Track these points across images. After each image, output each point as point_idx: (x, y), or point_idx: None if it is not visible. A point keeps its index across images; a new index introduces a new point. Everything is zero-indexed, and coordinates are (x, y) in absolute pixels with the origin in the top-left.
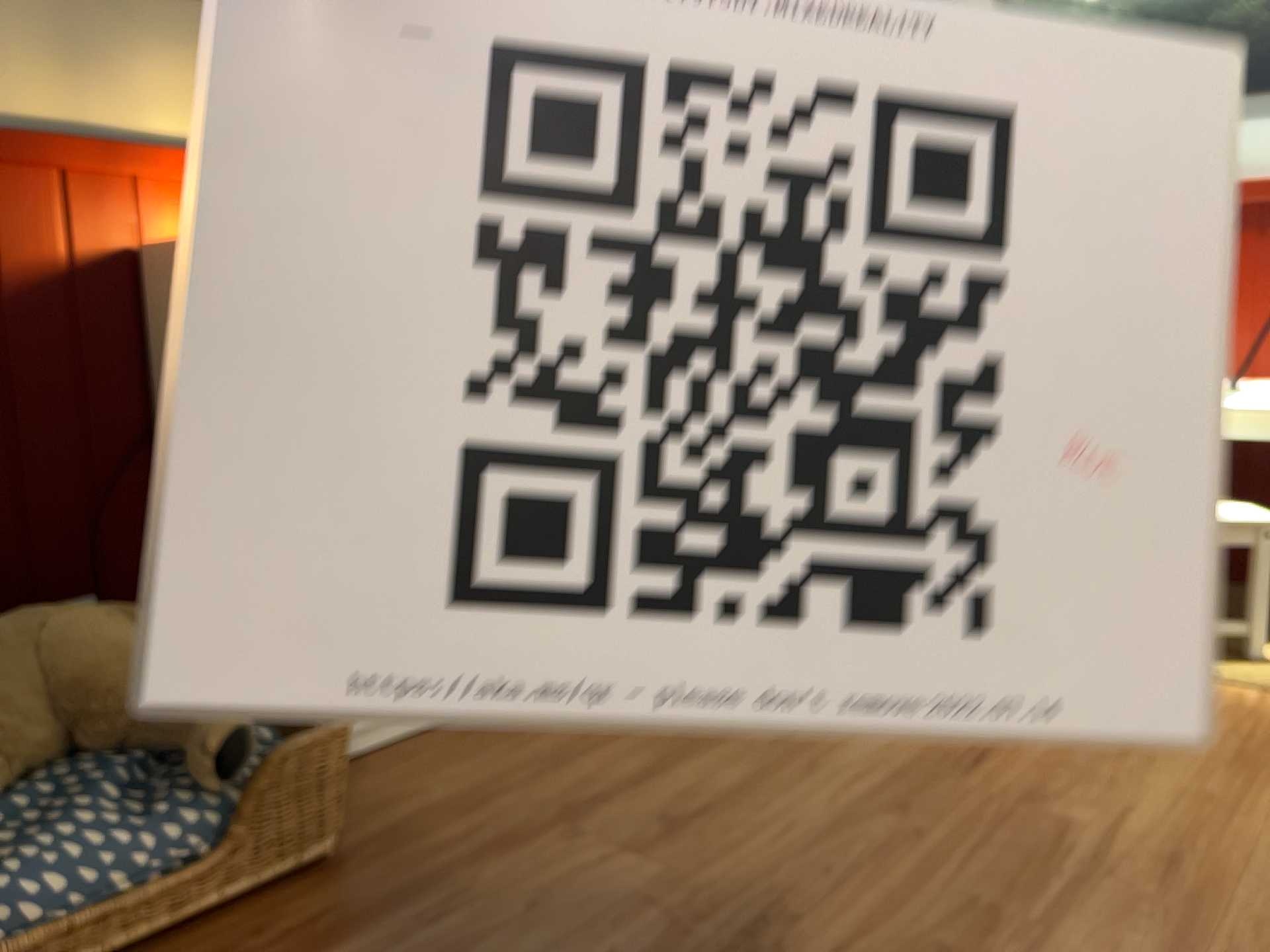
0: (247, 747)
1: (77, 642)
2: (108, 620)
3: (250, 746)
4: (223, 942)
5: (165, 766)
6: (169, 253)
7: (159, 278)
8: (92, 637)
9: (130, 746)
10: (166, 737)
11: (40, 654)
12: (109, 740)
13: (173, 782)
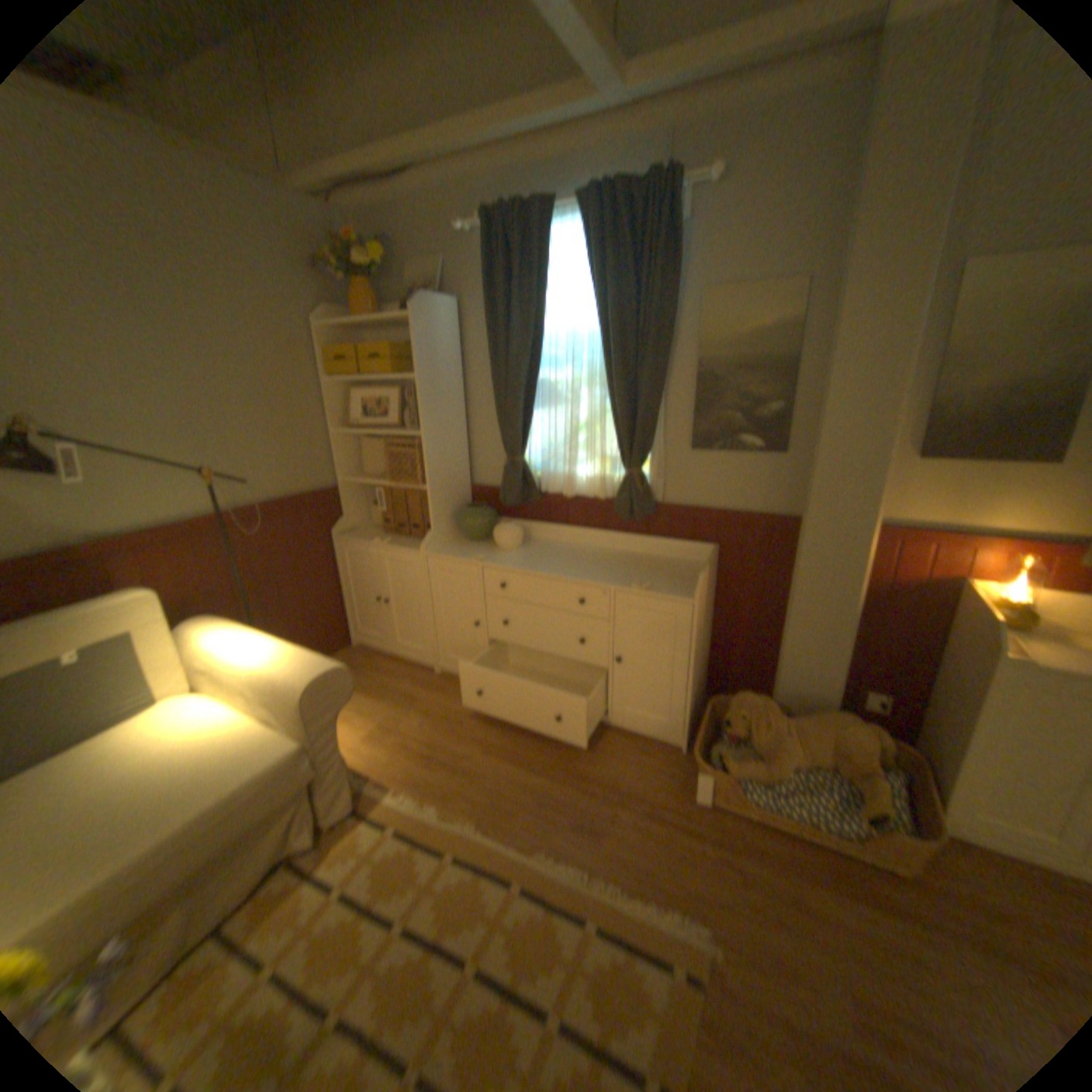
0: (889, 824)
1: (853, 743)
2: (869, 739)
3: (895, 821)
4: (851, 873)
5: (863, 802)
6: (980, 588)
7: (968, 599)
8: (859, 744)
9: (855, 786)
10: (866, 795)
11: (840, 740)
12: (850, 779)
13: (858, 813)
